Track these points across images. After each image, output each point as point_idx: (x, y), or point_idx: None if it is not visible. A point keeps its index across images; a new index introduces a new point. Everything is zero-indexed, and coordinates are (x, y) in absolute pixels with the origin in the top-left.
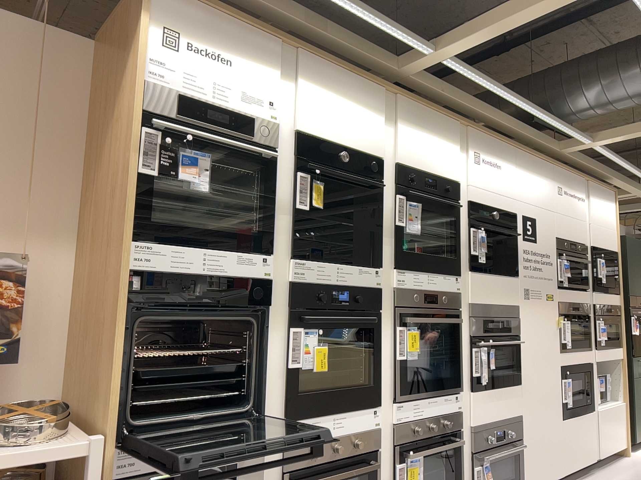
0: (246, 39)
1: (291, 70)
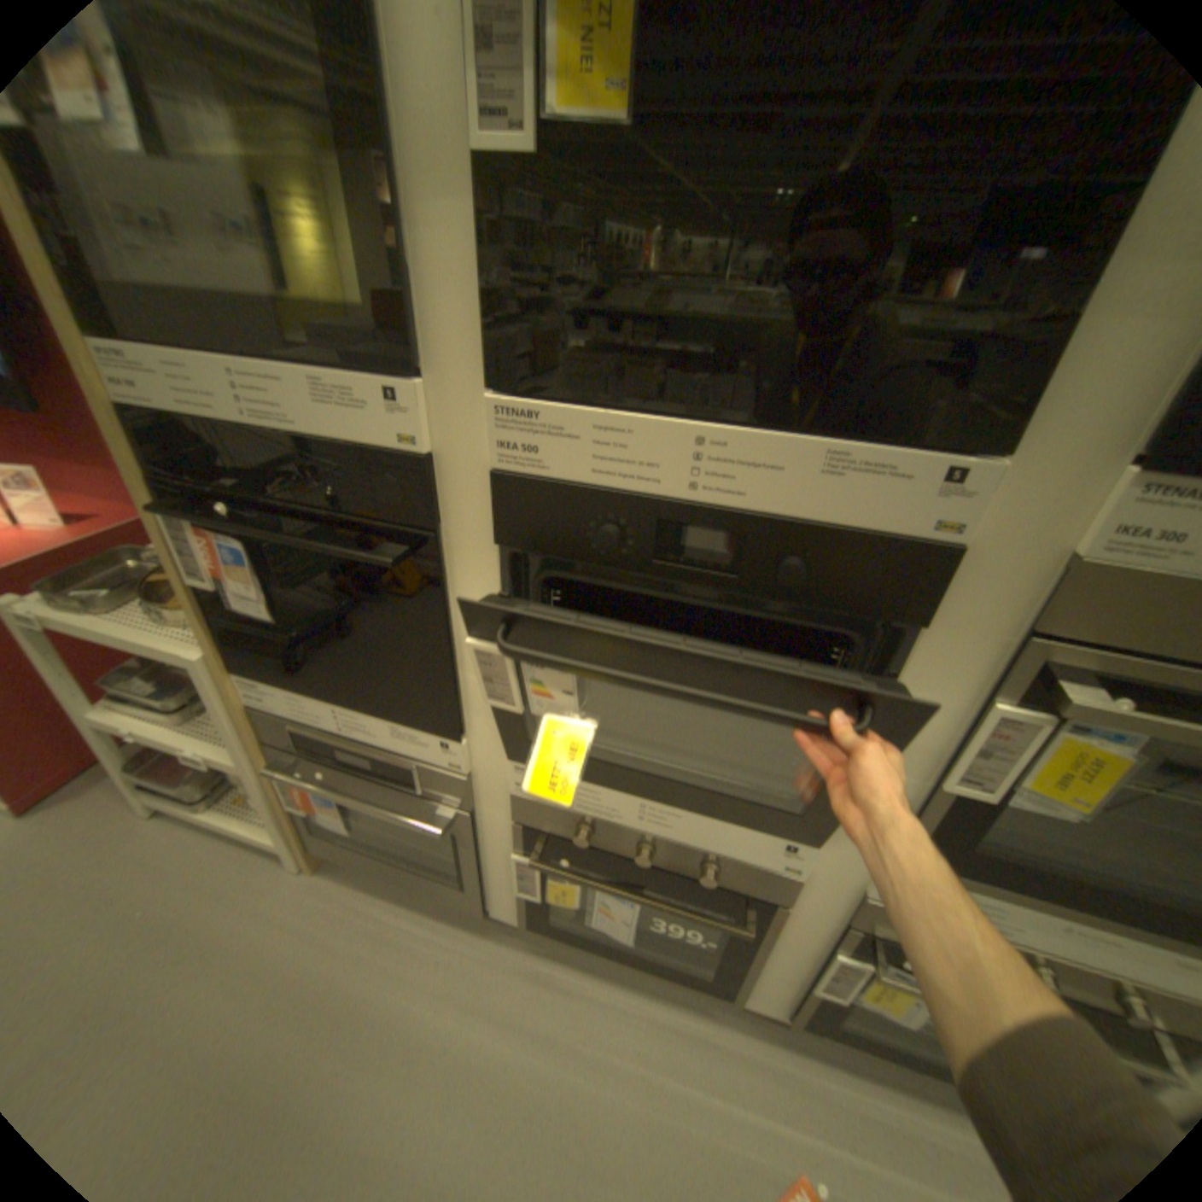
0: None
1: None
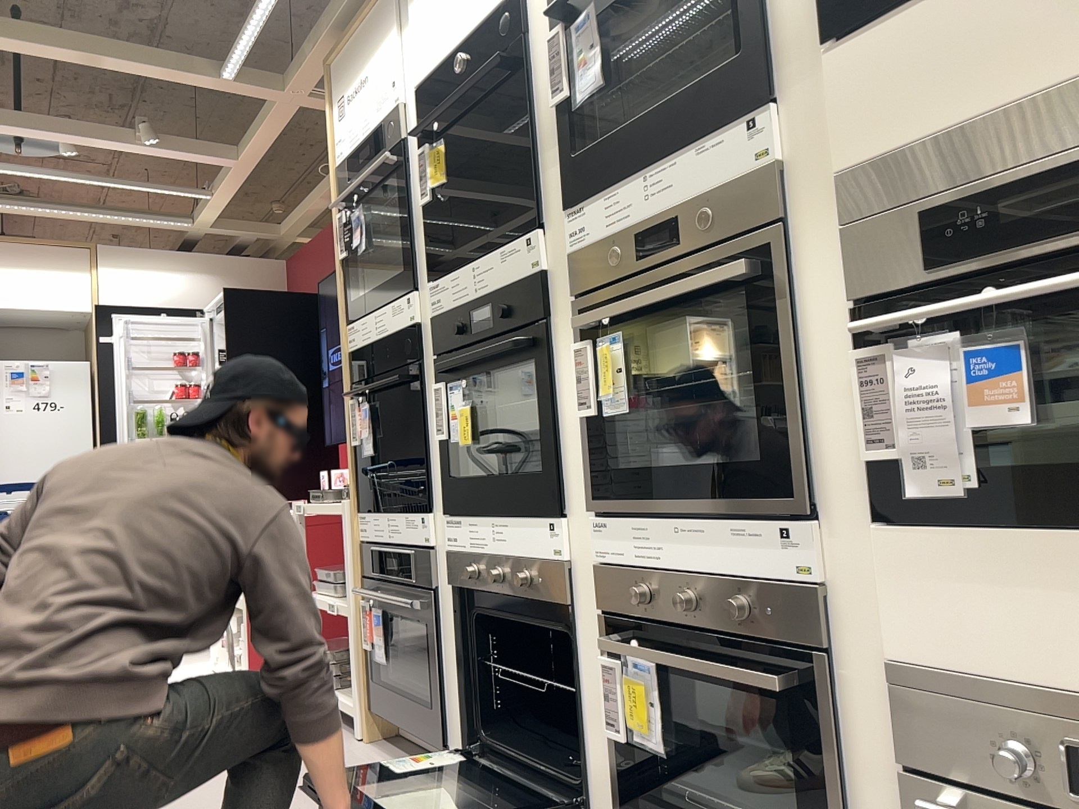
0: (367, 28)
1: (405, 2)
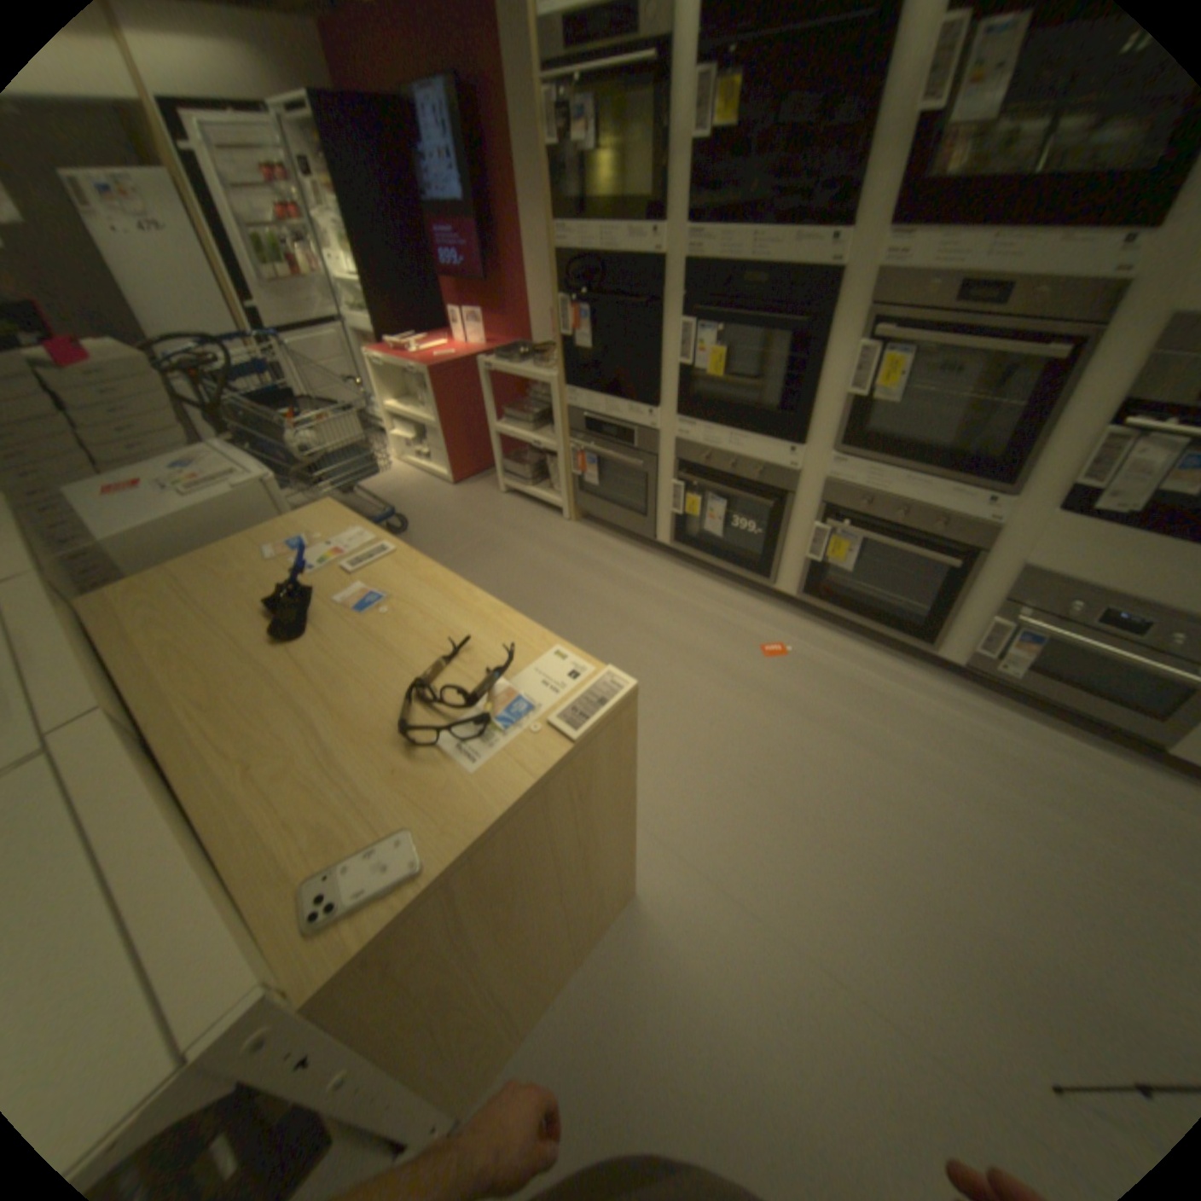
0: None
1: None
